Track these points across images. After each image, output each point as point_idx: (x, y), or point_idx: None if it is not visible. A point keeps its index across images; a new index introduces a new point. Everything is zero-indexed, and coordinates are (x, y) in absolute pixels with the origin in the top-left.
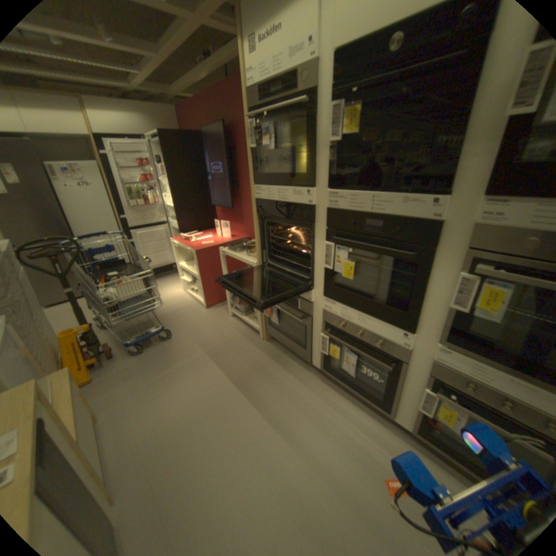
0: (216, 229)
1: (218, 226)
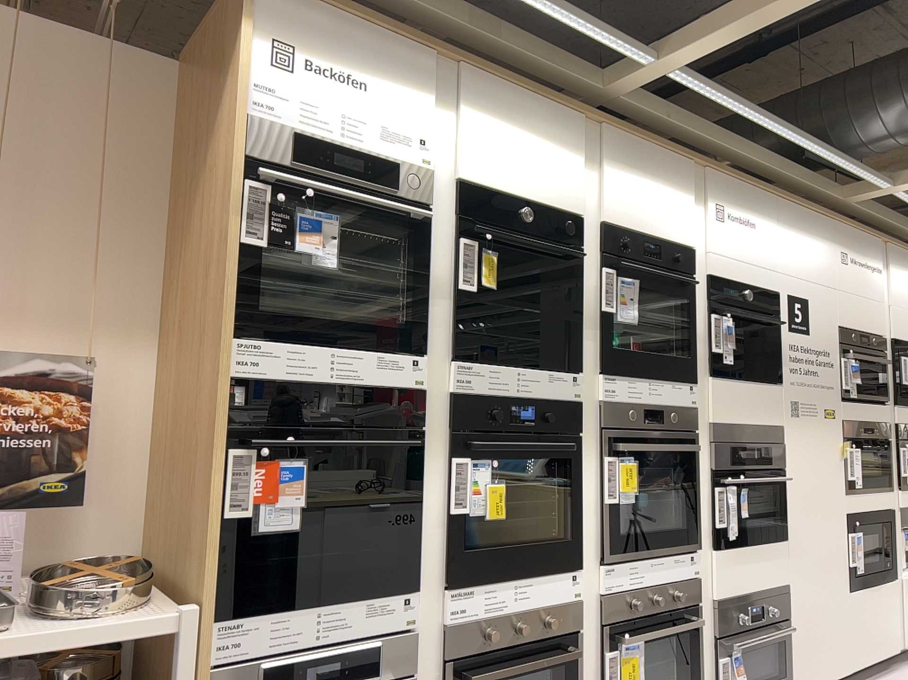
0: None
1: None
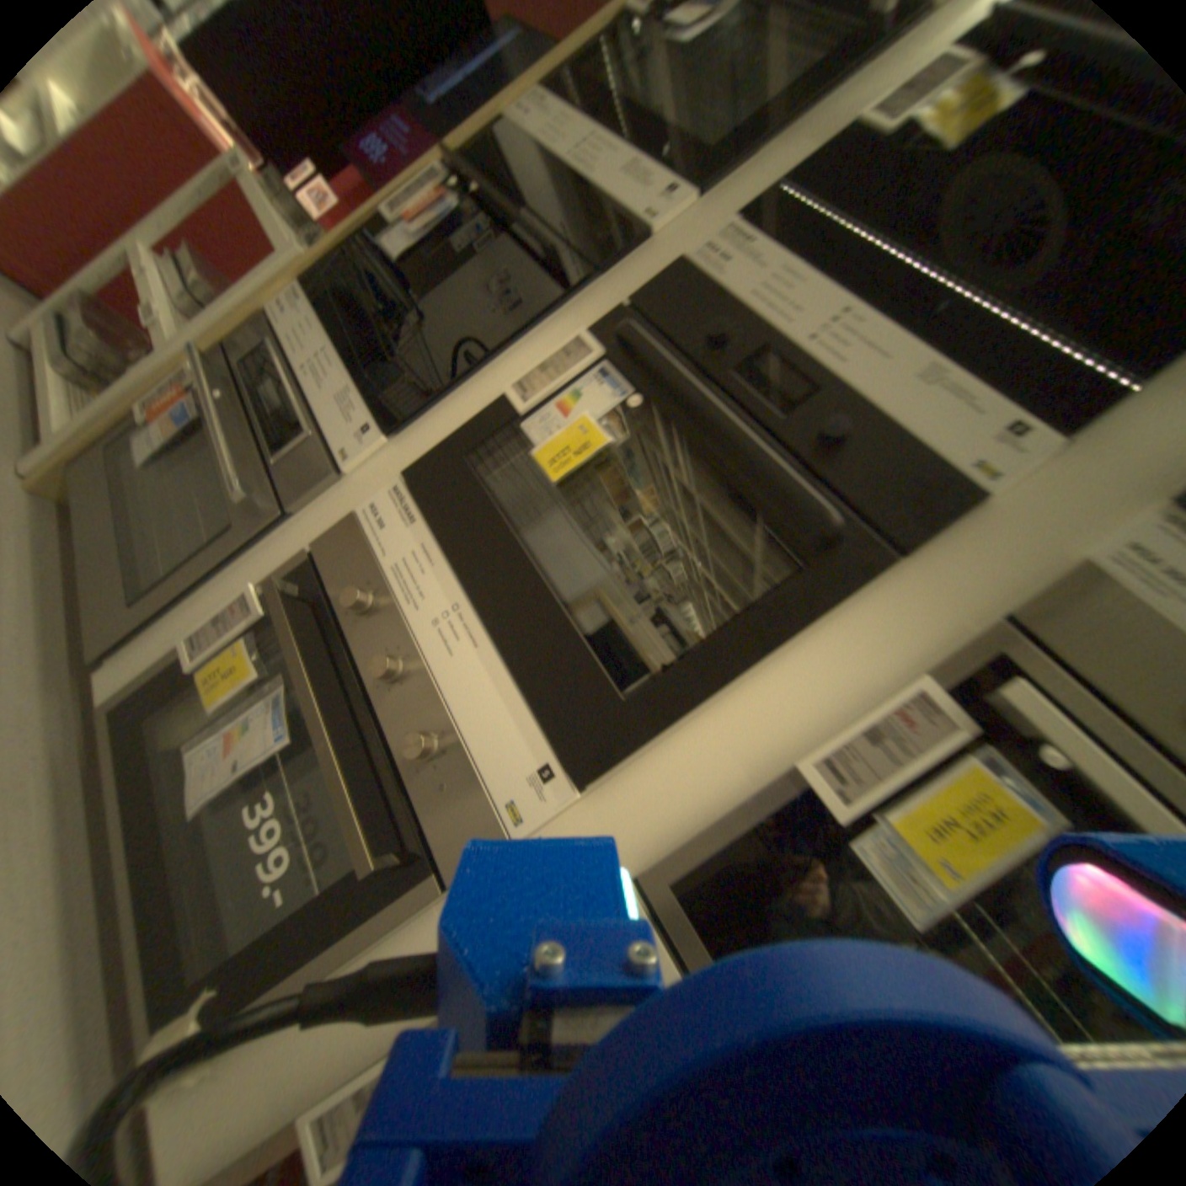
0: (290, 184)
1: (304, 182)
